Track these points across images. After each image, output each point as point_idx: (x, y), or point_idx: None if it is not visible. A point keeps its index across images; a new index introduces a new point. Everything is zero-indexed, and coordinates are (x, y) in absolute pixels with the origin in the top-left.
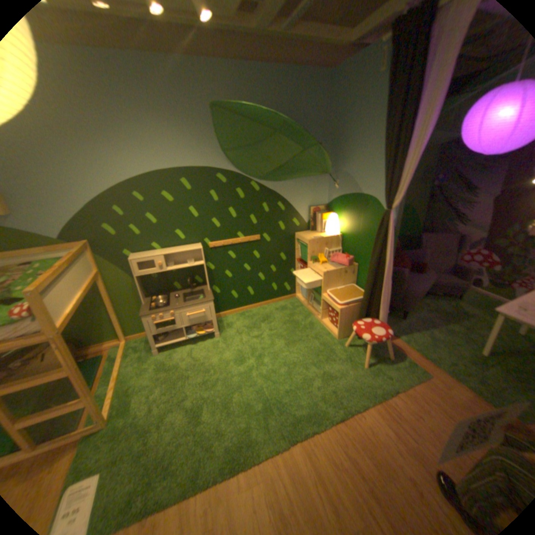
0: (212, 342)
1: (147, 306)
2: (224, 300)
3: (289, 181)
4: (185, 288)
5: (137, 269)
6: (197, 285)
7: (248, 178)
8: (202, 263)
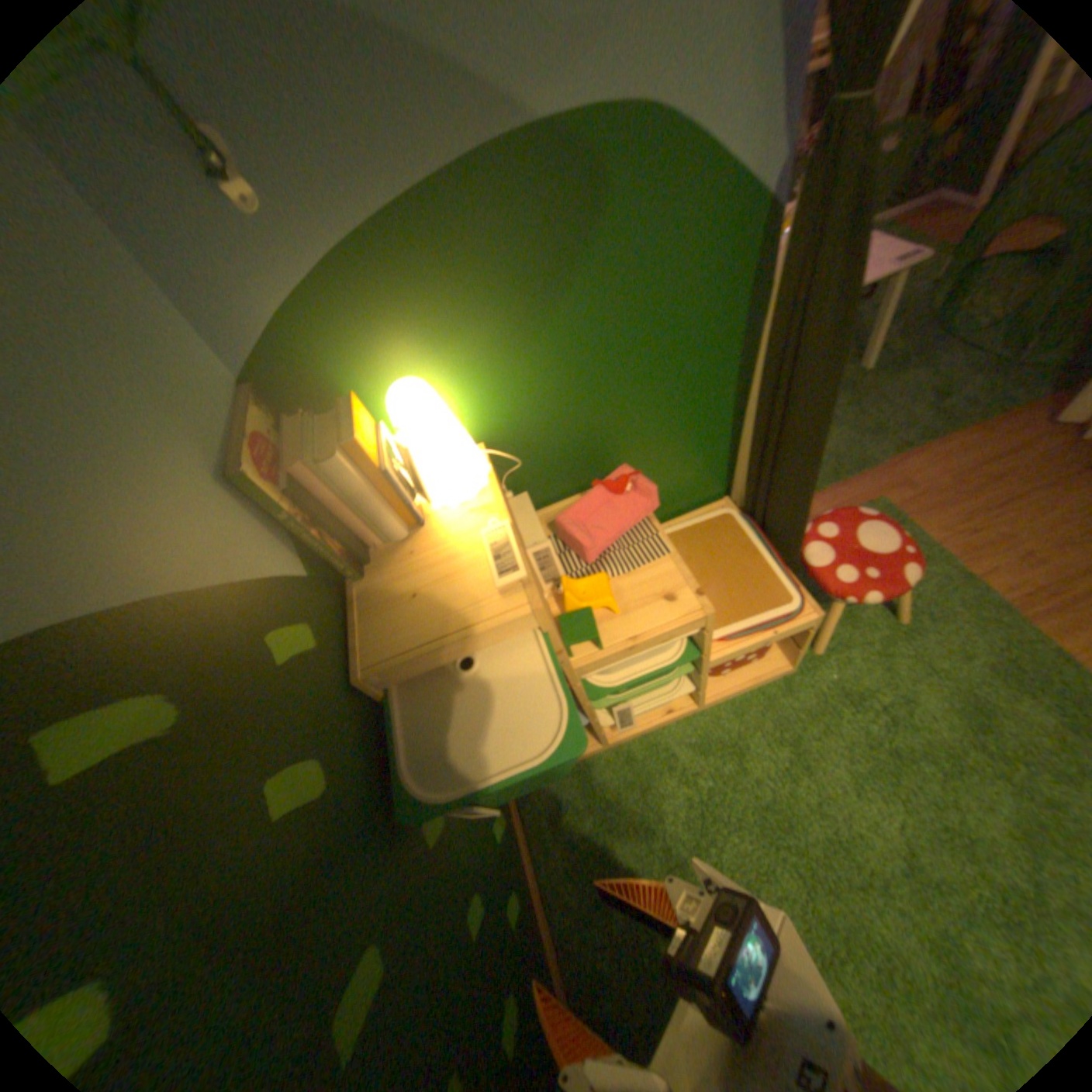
0: None
1: None
2: None
3: None
4: None
5: None
6: None
7: None
8: None
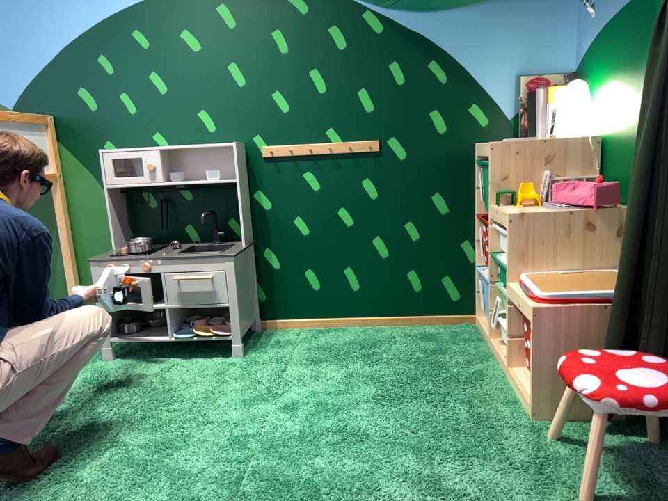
0: (224, 363)
1: (118, 252)
2: (289, 290)
3: (461, 10)
4: (207, 242)
5: (112, 172)
6: (233, 240)
7: (358, 3)
8: (234, 178)
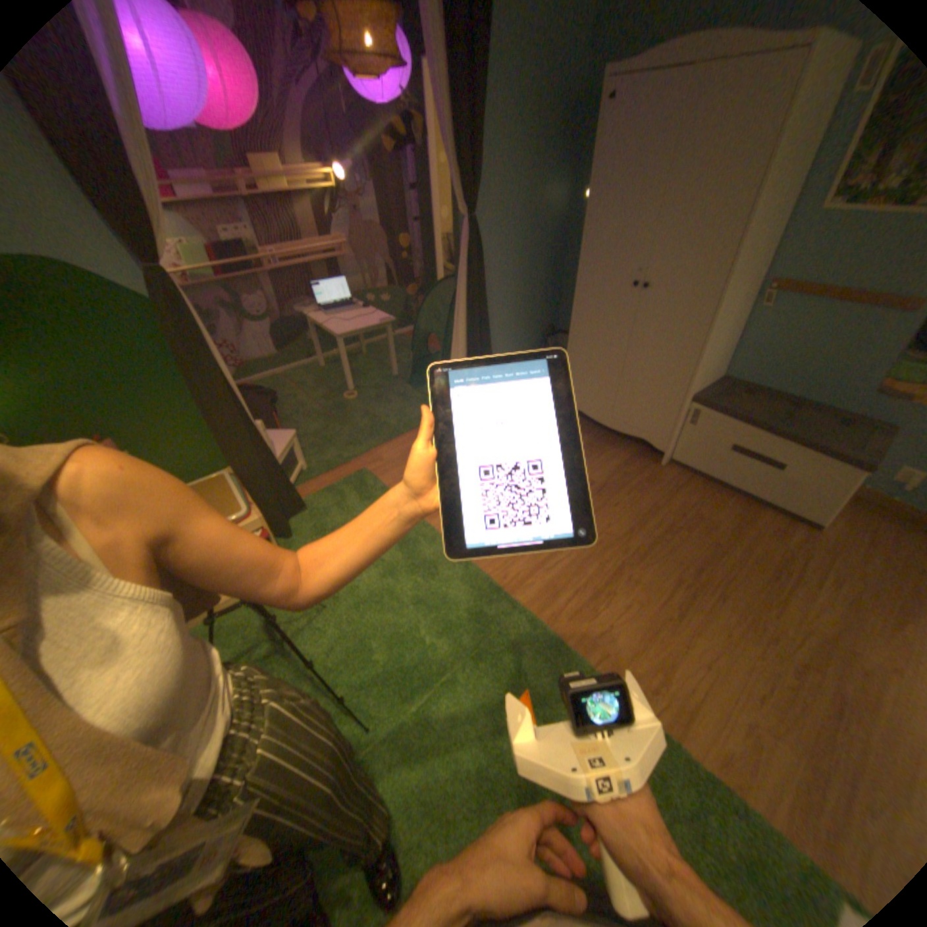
0: None
1: None
2: None
3: None
4: None
5: None
6: None
7: None
8: None
